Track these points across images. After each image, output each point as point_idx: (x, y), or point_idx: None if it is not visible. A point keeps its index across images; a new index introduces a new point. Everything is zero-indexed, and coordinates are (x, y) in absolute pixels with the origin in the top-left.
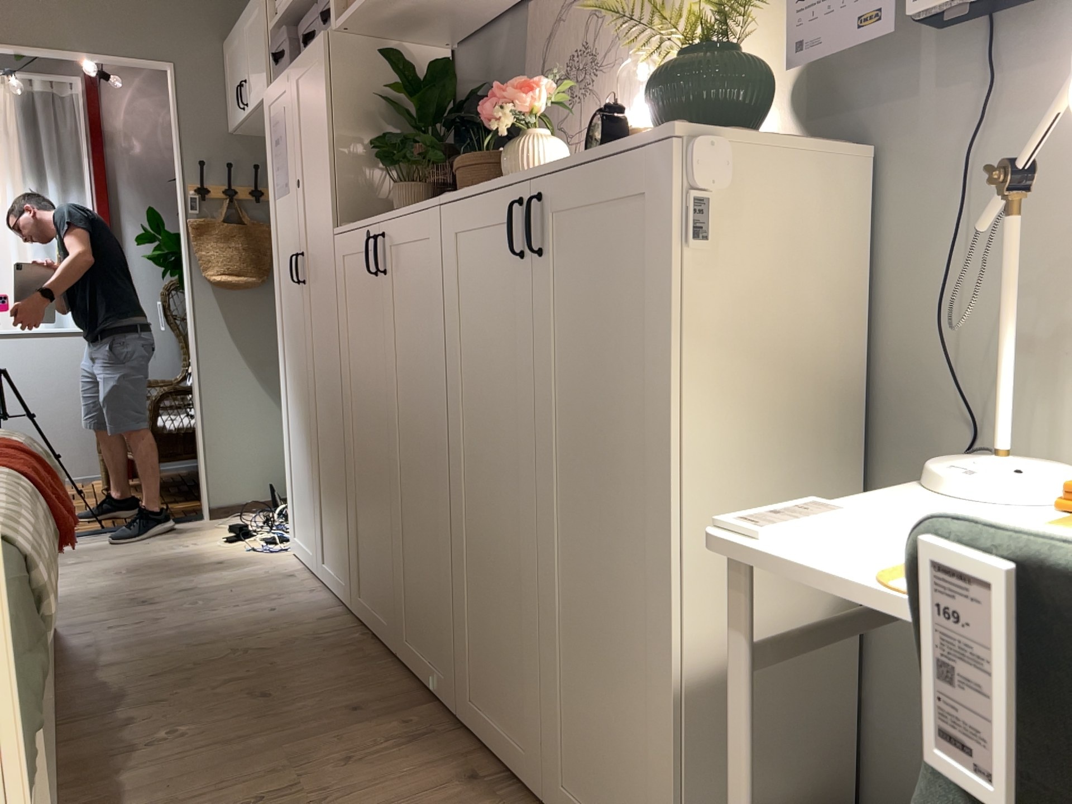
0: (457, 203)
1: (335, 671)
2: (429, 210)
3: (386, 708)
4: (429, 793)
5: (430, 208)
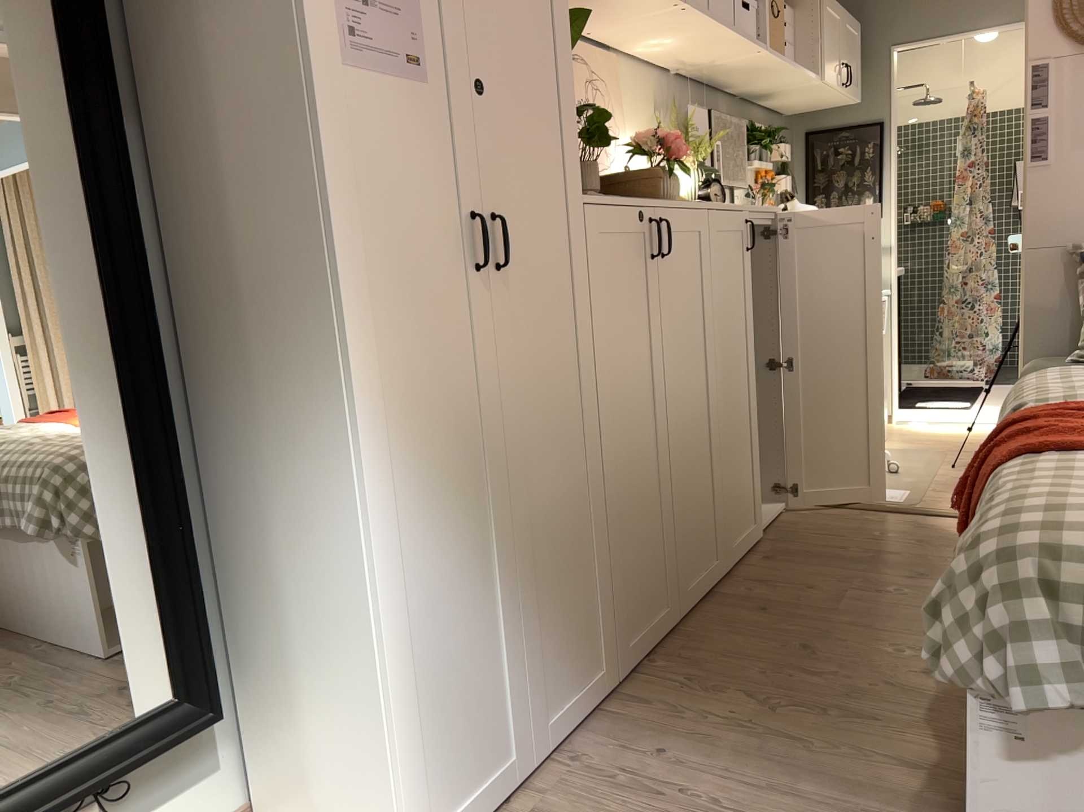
0: (719, 211)
1: (726, 644)
2: (702, 209)
3: (740, 605)
4: (791, 563)
5: (701, 208)
